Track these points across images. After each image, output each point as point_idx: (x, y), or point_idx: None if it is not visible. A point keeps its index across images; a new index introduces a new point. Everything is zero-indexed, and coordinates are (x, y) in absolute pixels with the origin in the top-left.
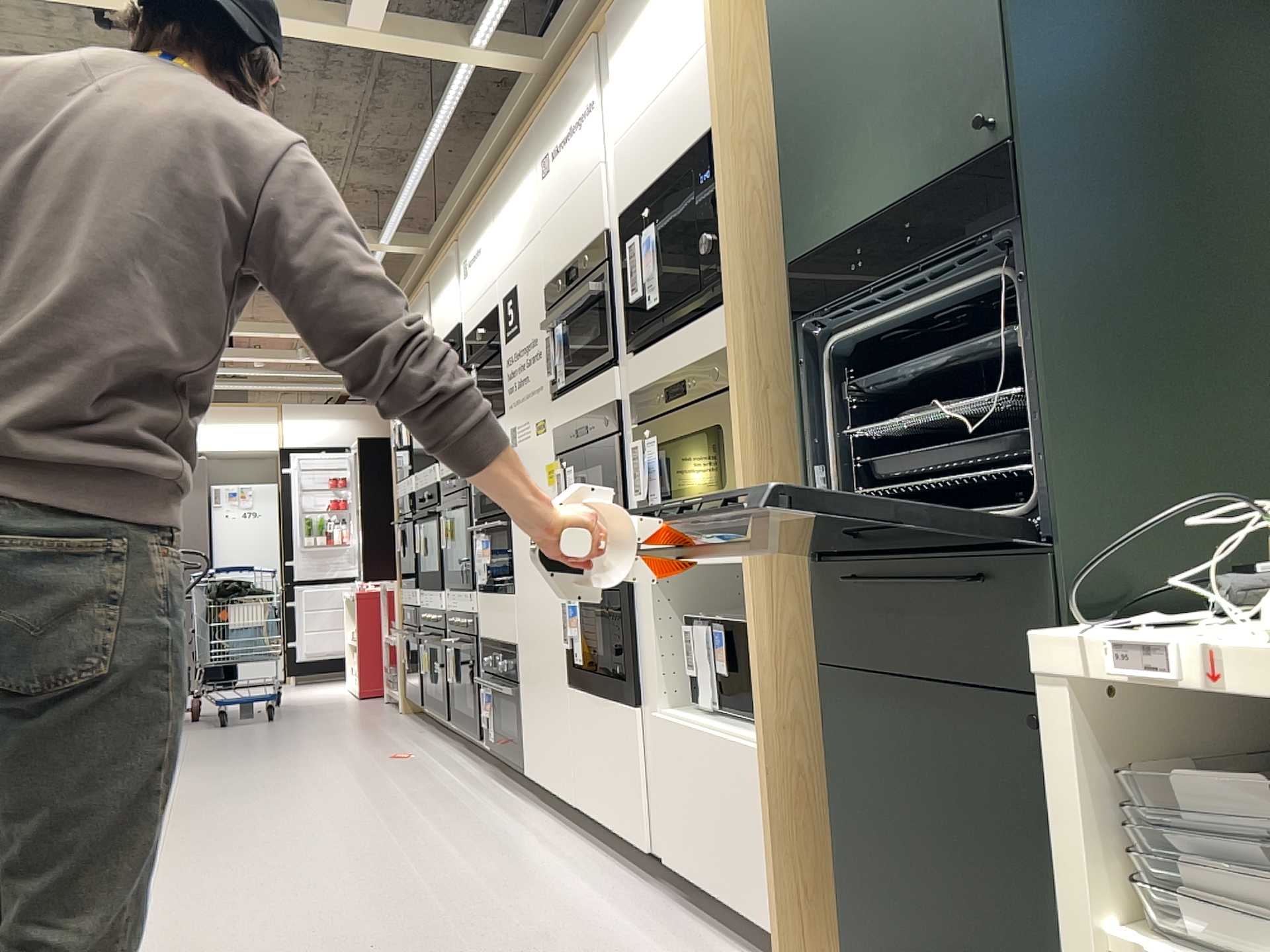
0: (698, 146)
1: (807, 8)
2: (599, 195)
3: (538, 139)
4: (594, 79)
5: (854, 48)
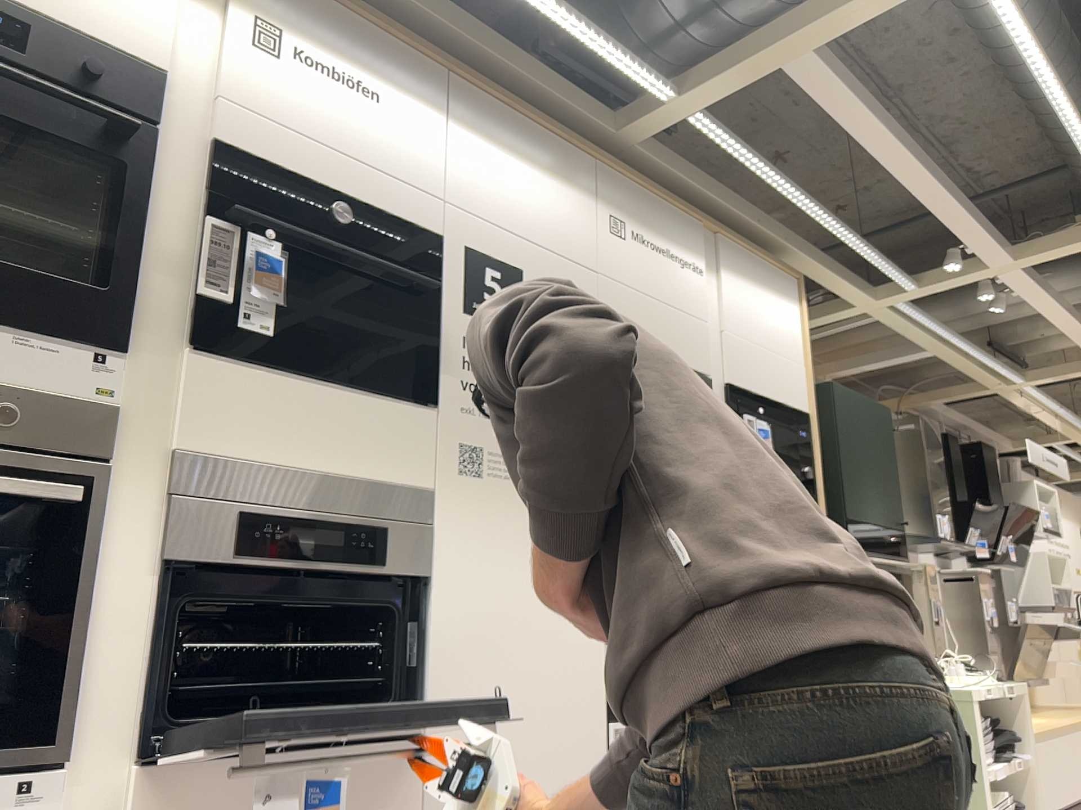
0: (791, 407)
1: (847, 414)
2: (703, 341)
3: (606, 186)
4: (702, 253)
5: (863, 452)
